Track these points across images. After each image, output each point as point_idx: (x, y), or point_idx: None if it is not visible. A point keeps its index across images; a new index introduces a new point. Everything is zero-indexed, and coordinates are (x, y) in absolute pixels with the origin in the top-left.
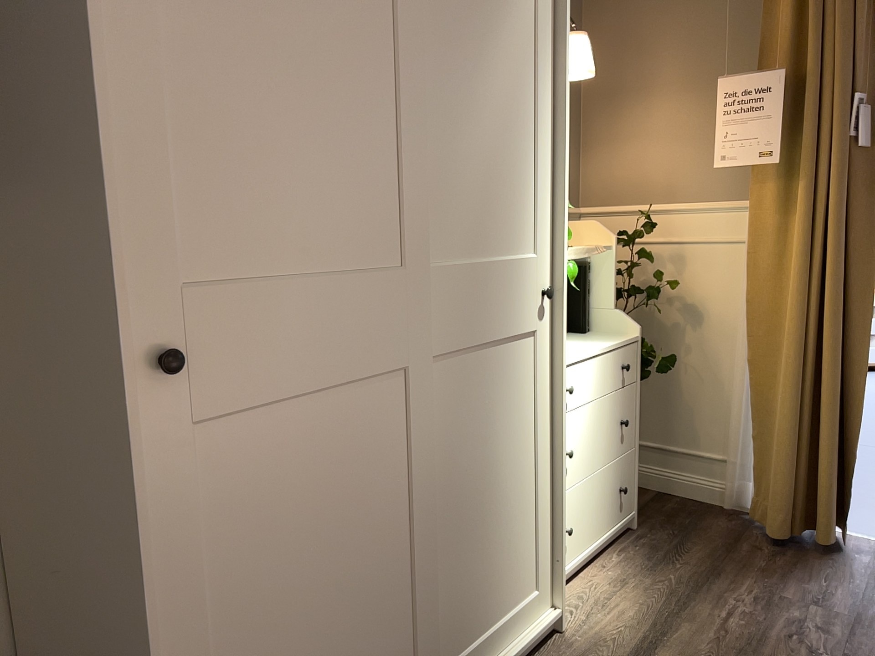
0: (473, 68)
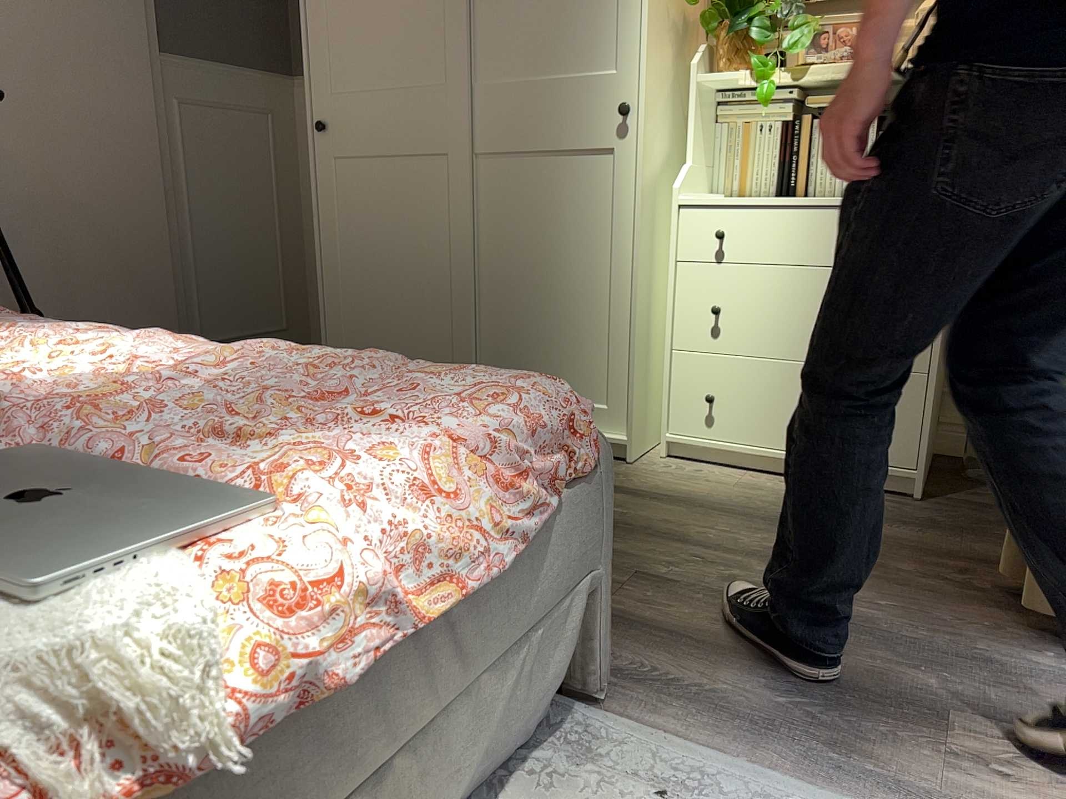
0: None
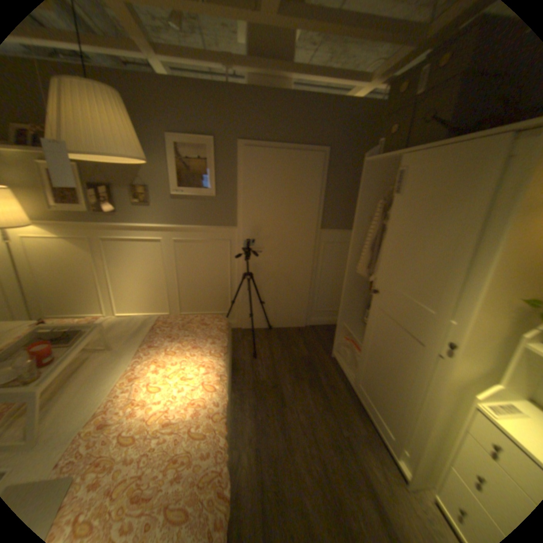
0: (438, 229)
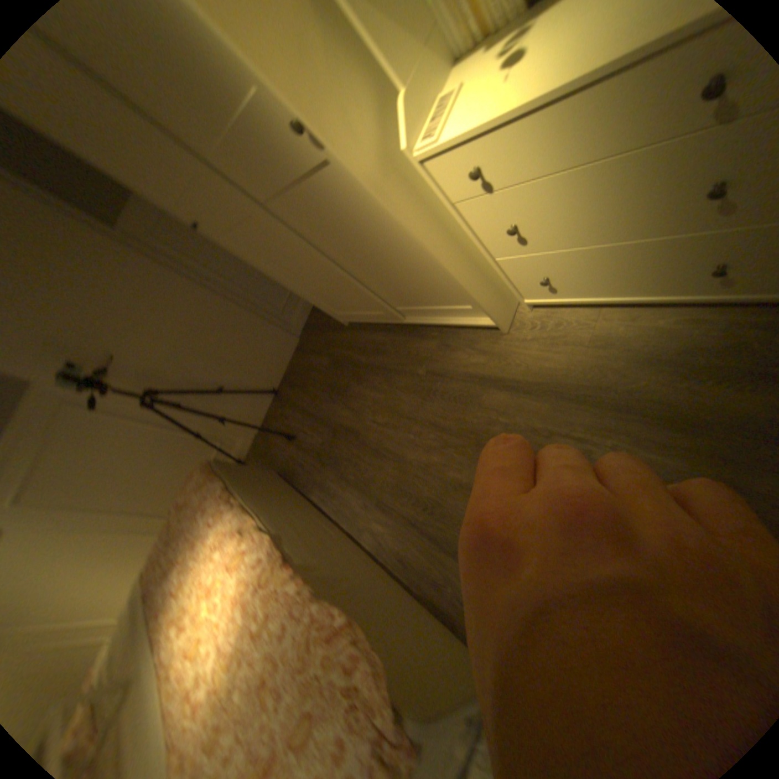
0: None
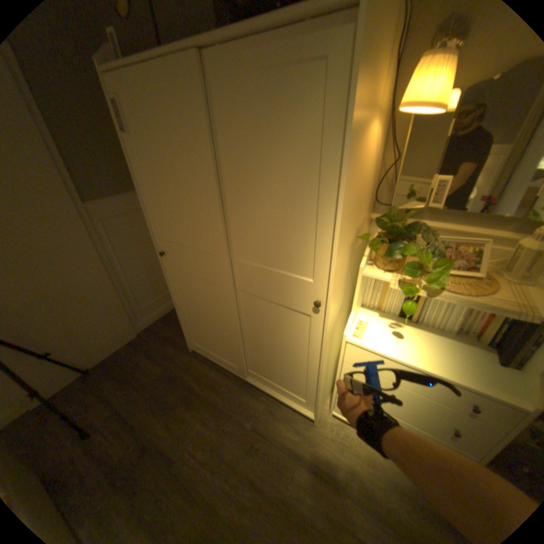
0: (256, 176)
